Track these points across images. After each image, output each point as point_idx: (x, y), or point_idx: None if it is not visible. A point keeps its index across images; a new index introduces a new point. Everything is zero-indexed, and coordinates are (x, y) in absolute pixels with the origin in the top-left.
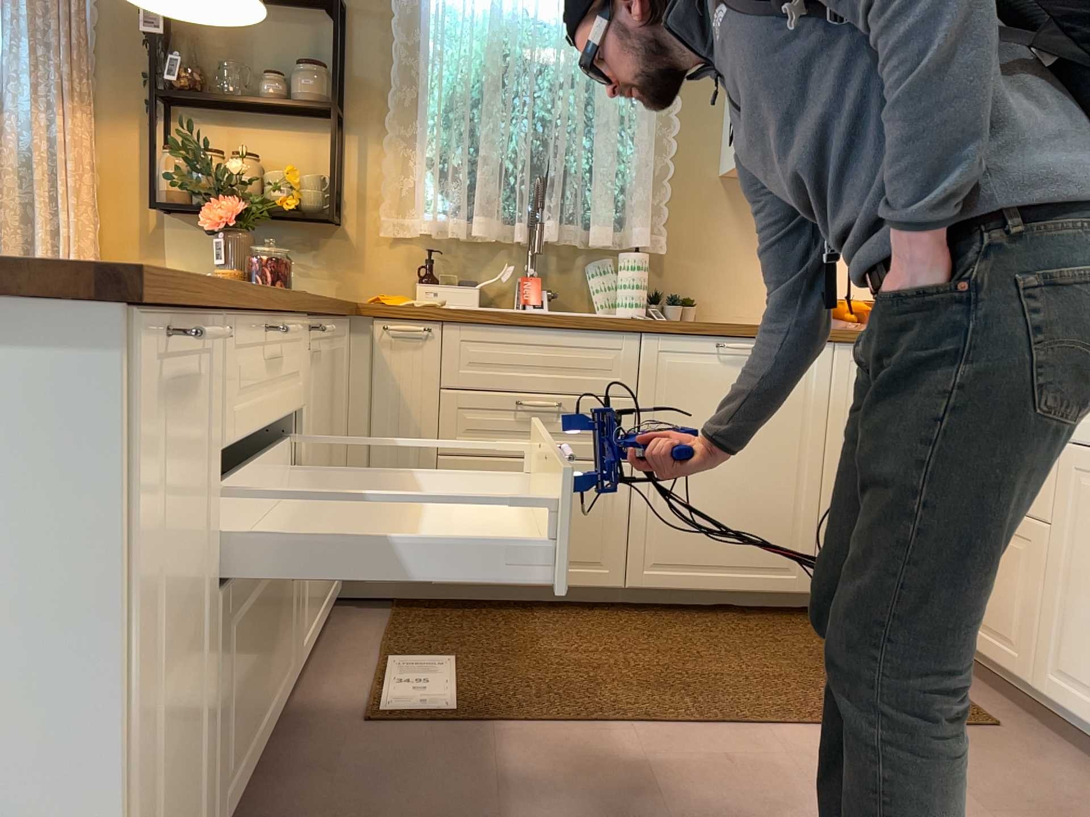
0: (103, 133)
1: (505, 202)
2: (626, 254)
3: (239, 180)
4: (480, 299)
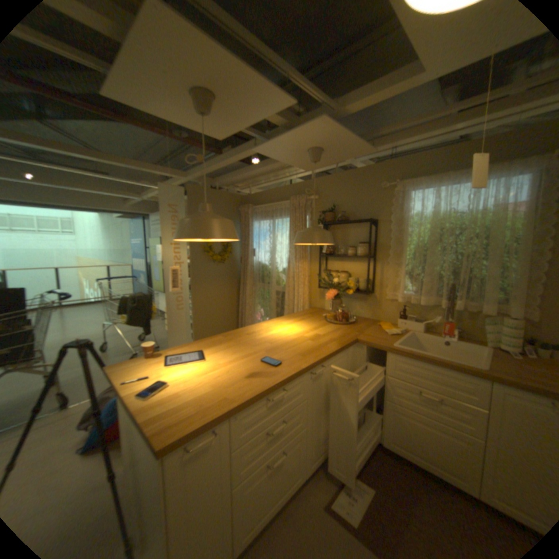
0: (310, 264)
1: (440, 289)
2: (507, 321)
3: (337, 283)
4: (426, 327)
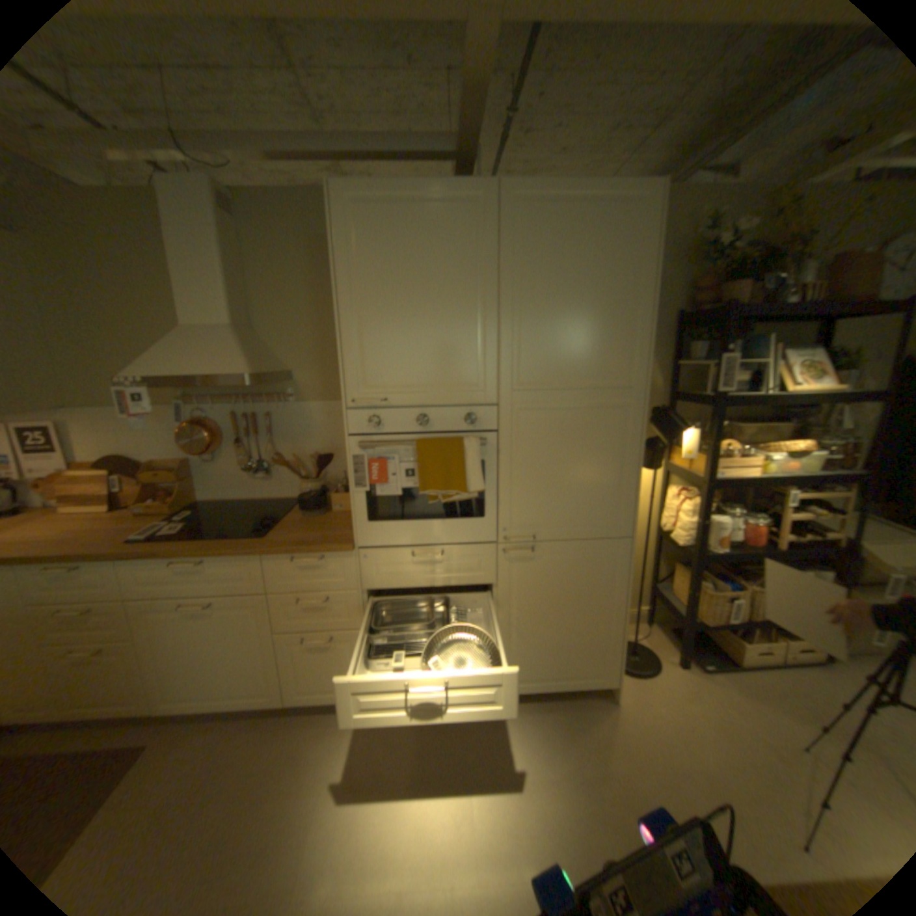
0: None
1: None
2: None
3: None
4: None
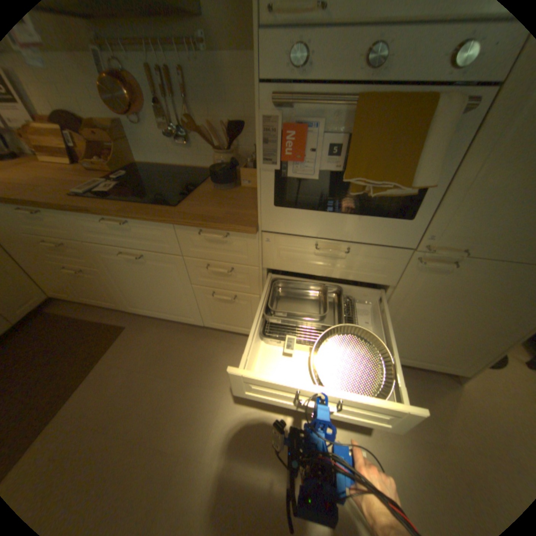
0: None
1: None
2: None
3: None
4: None
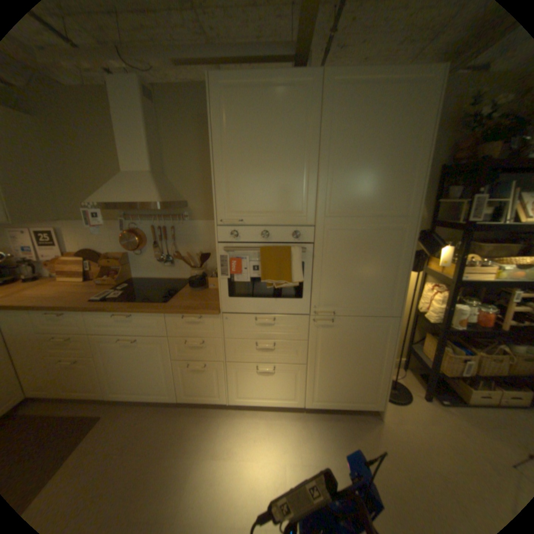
0: None
1: None
2: None
3: None
4: None
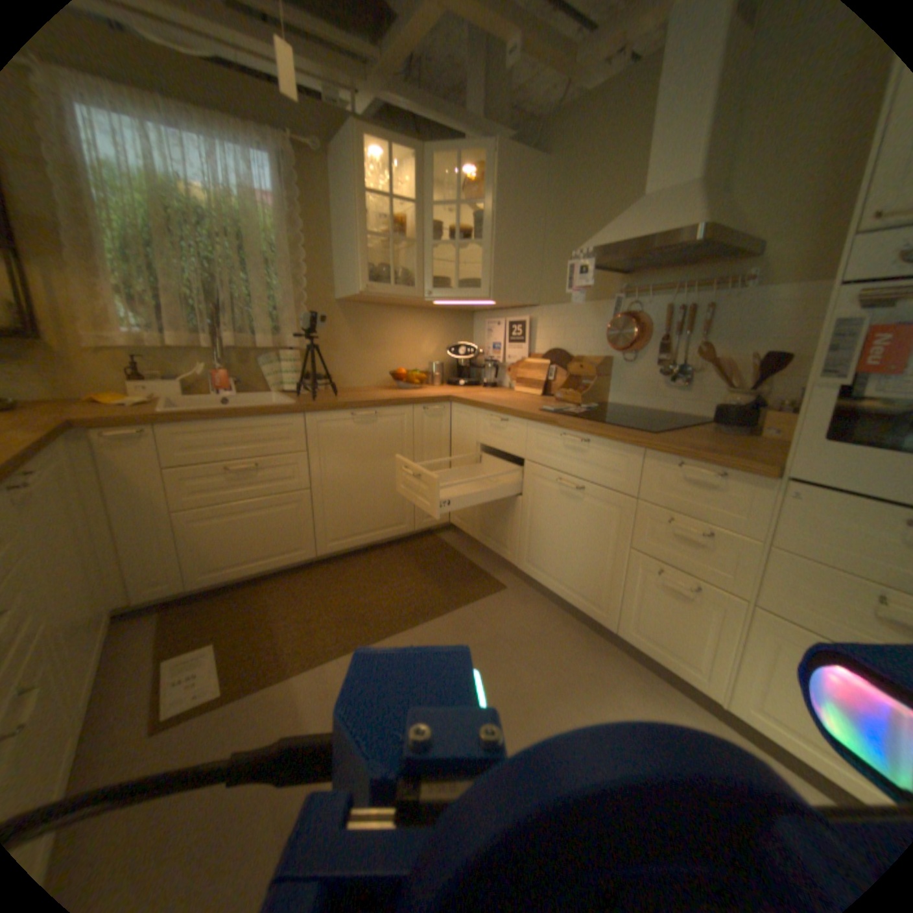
0: None
1: (184, 319)
2: (281, 353)
3: None
4: (178, 388)
